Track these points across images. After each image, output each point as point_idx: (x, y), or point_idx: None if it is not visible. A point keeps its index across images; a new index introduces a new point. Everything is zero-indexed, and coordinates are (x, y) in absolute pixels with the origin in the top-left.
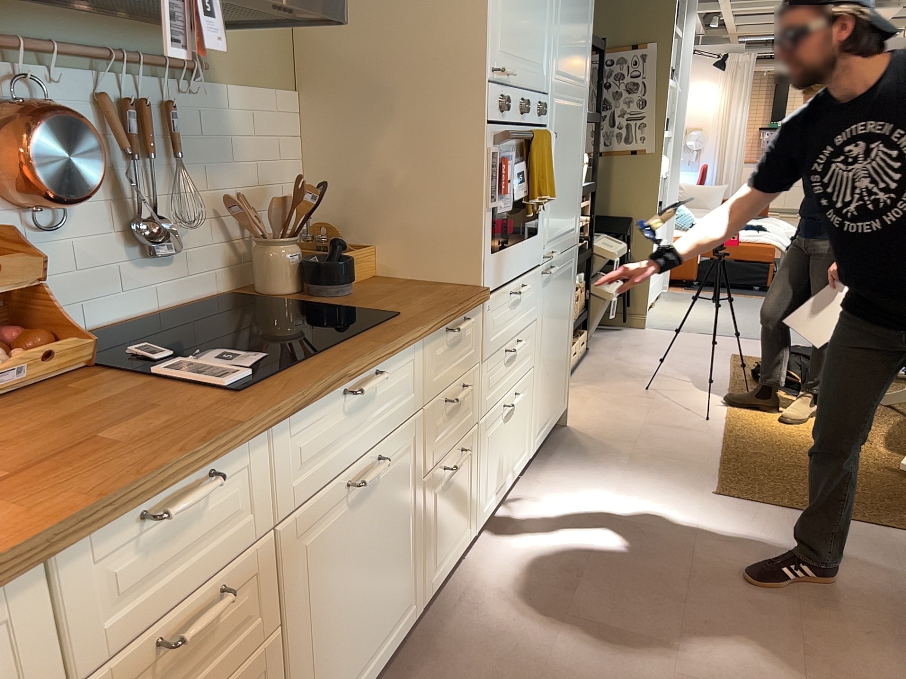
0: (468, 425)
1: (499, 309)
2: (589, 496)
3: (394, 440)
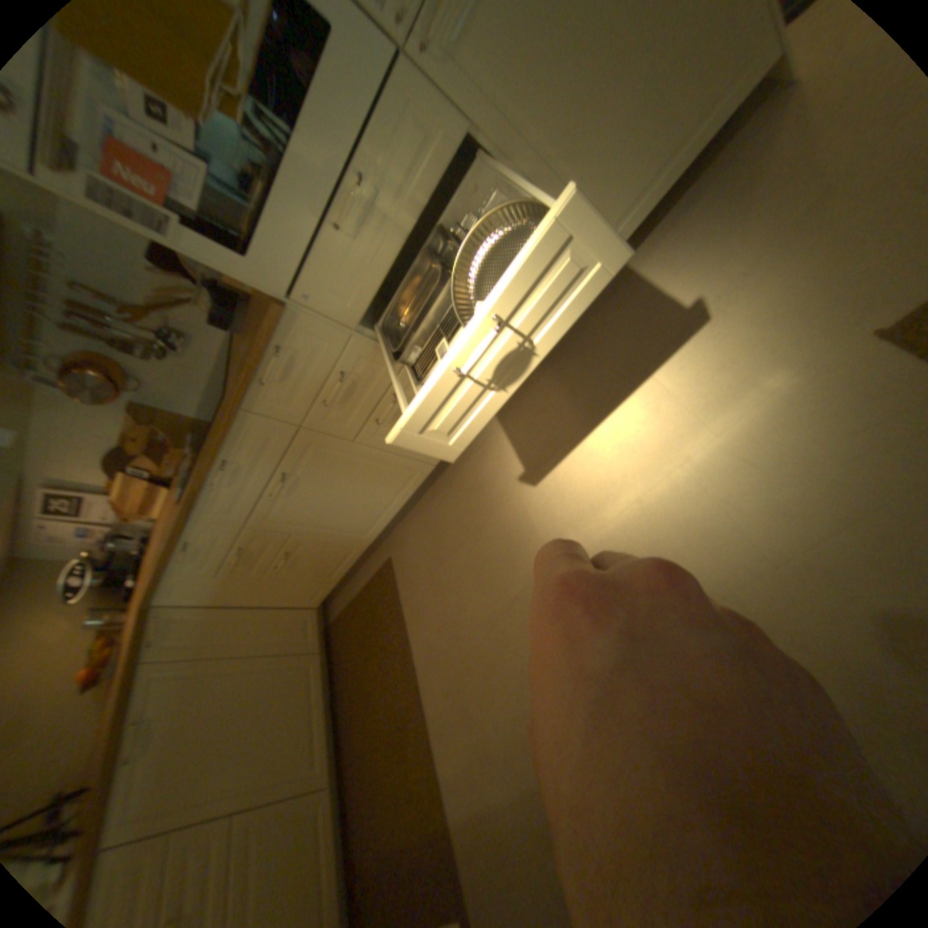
0: (388, 378)
1: (339, 265)
2: (663, 321)
3: (292, 459)
